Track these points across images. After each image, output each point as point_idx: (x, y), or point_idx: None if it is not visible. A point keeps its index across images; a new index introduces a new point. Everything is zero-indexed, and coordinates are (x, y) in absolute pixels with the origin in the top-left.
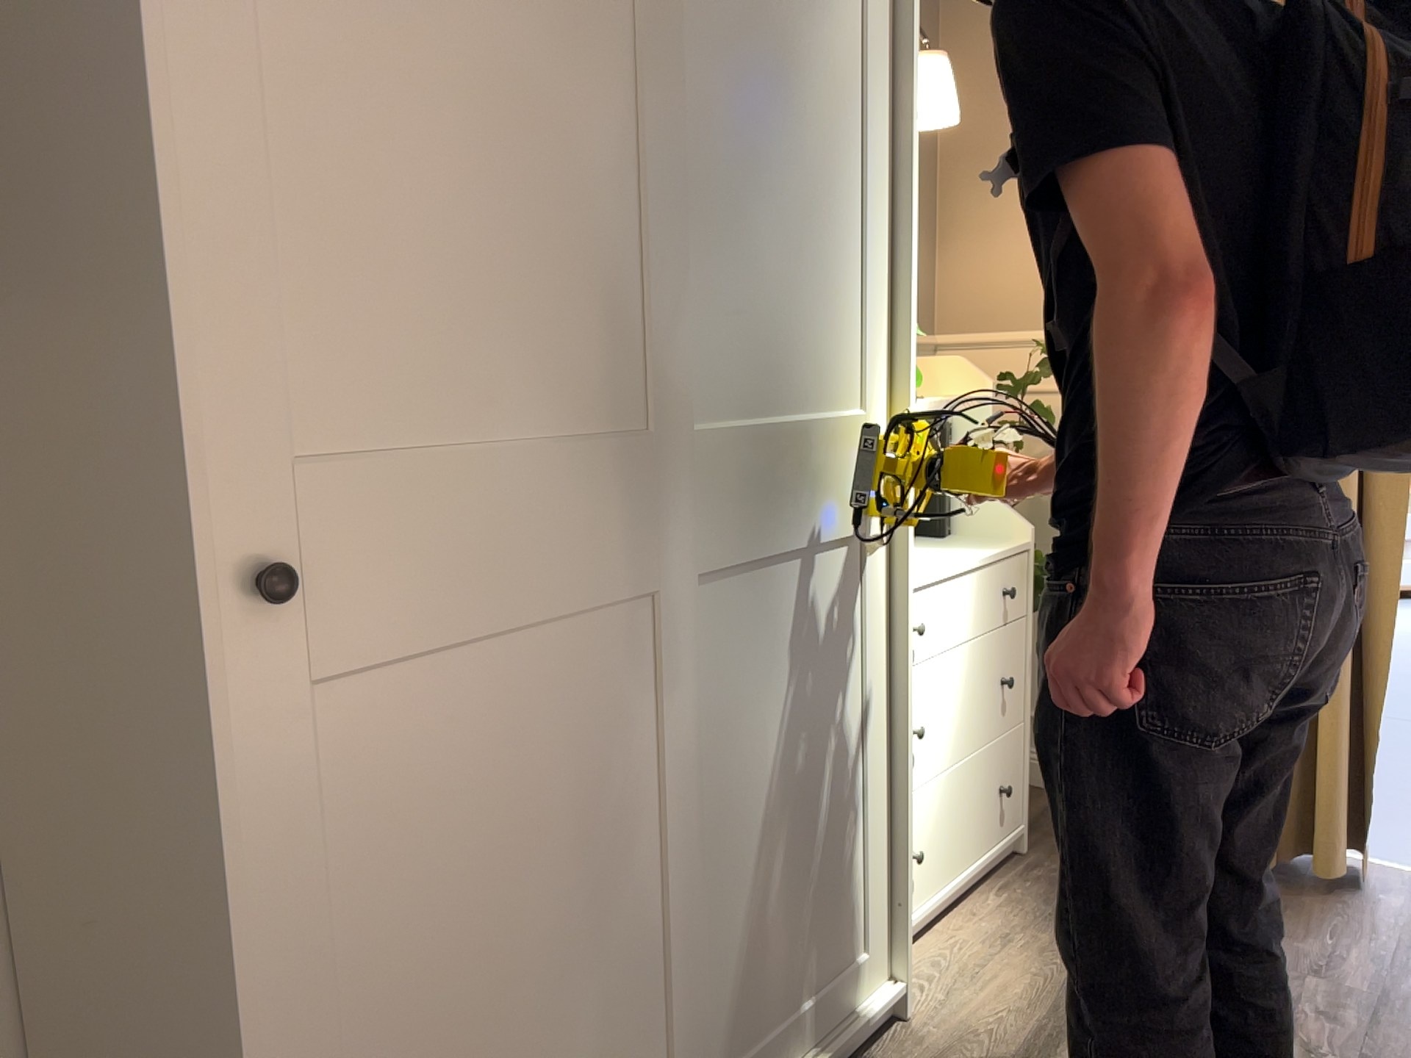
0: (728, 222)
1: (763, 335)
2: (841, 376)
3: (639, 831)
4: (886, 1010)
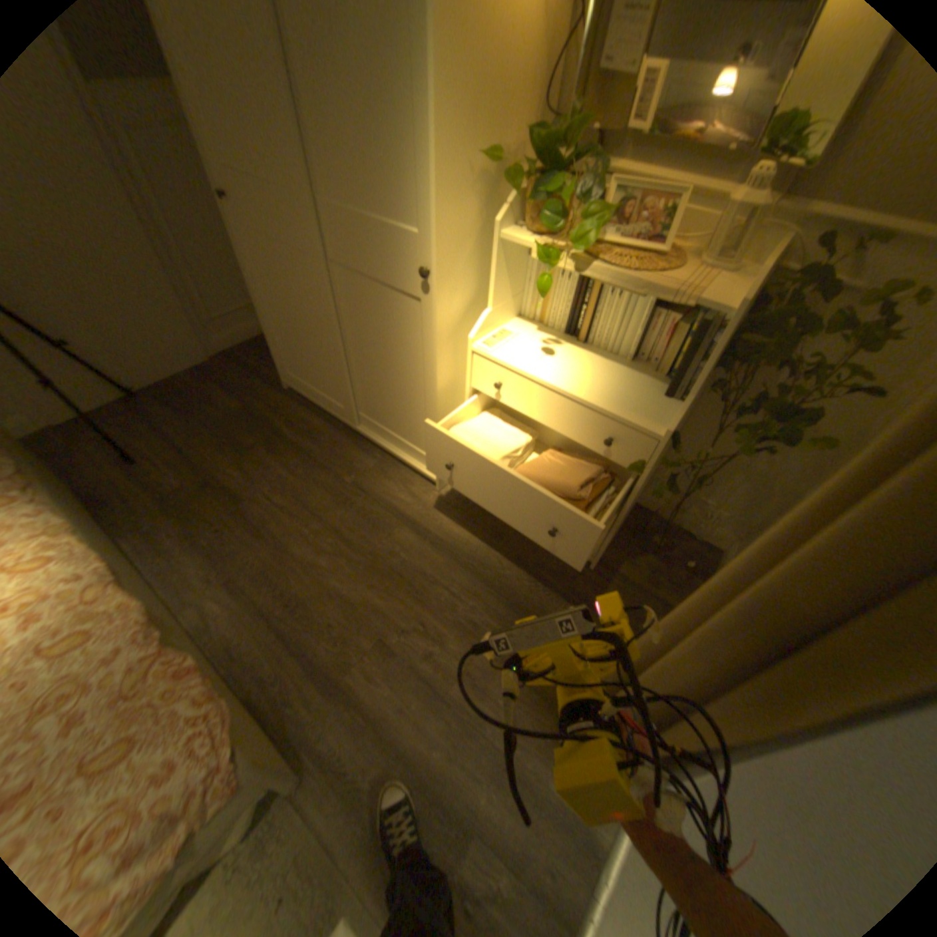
0: (322, 93)
1: (350, 164)
2: (401, 203)
3: (321, 324)
4: (428, 475)
